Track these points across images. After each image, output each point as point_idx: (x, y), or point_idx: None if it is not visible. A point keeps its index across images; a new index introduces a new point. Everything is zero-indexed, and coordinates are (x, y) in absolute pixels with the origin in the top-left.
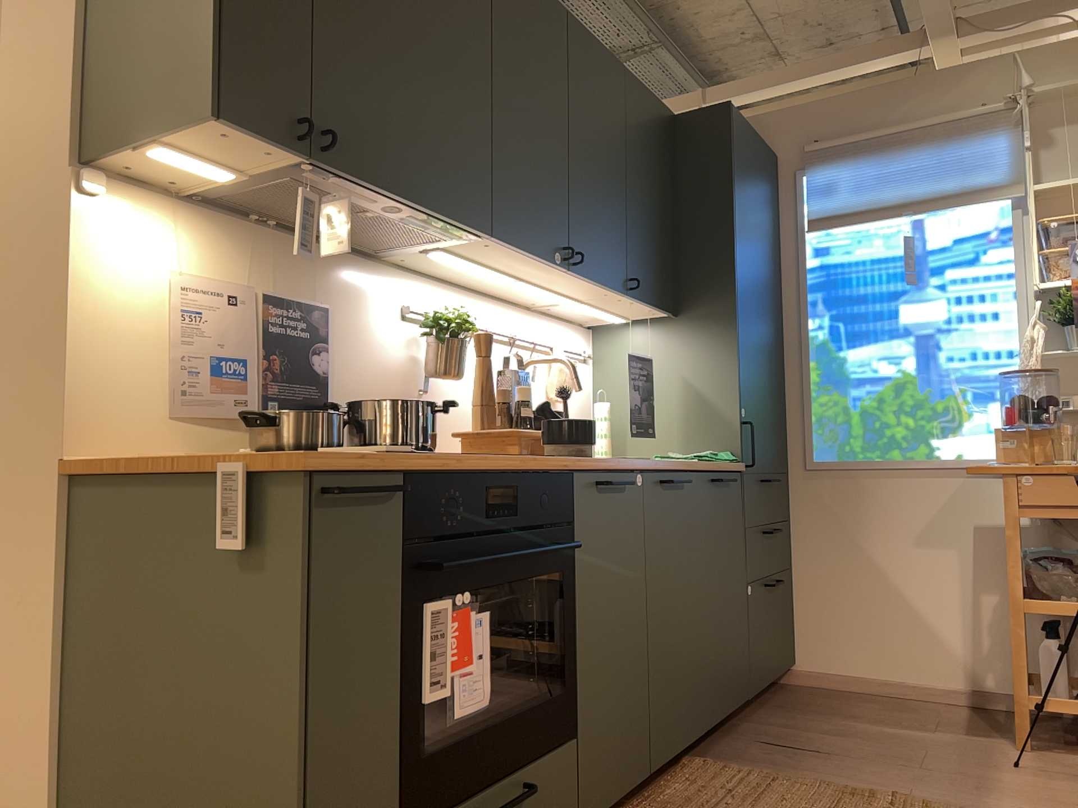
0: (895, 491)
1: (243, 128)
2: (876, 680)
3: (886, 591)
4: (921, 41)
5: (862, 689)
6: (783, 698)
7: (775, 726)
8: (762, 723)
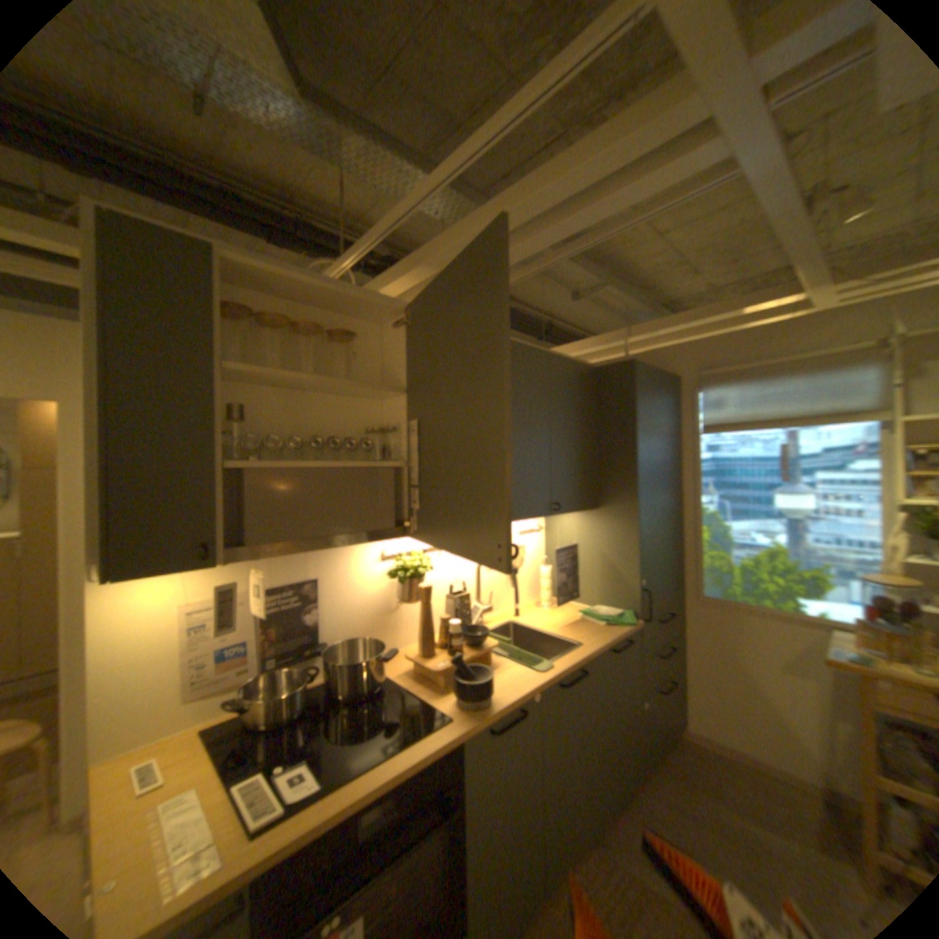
0: (767, 630)
1: (144, 573)
2: (748, 758)
3: (758, 699)
4: (803, 286)
5: (737, 761)
6: (675, 762)
7: (663, 806)
8: (654, 799)
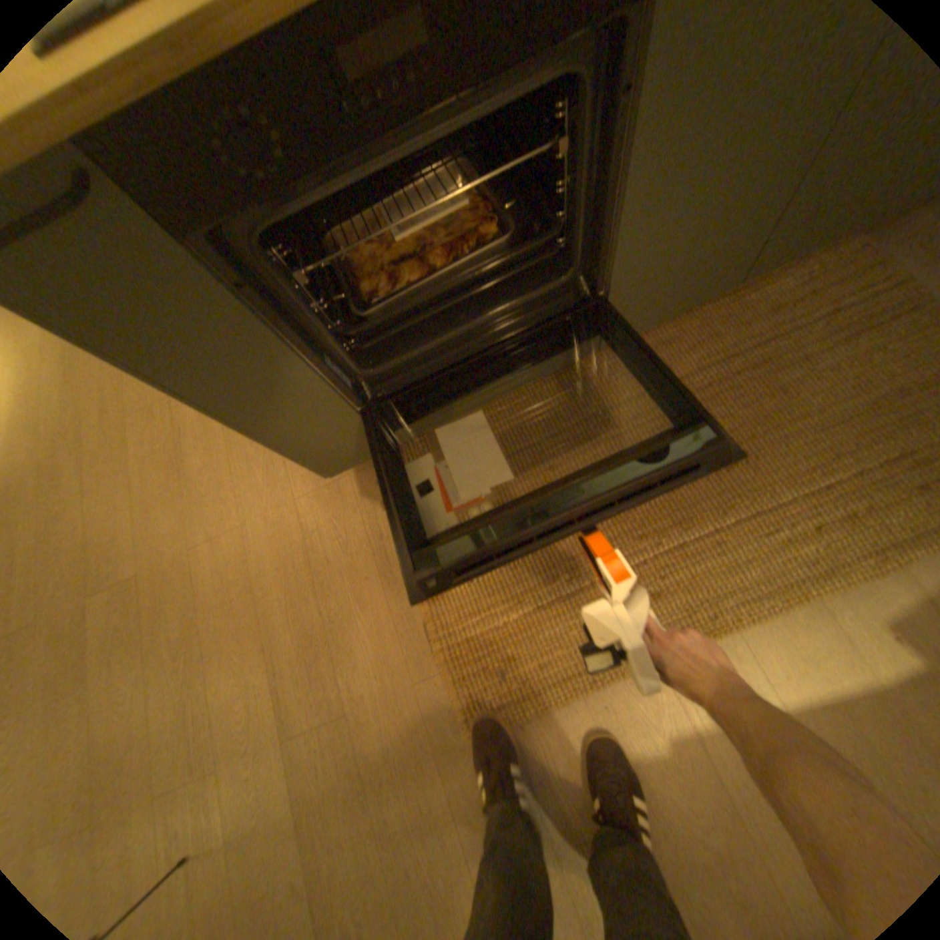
0: None
1: None
2: None
3: None
4: None
5: None
6: None
7: None
8: None
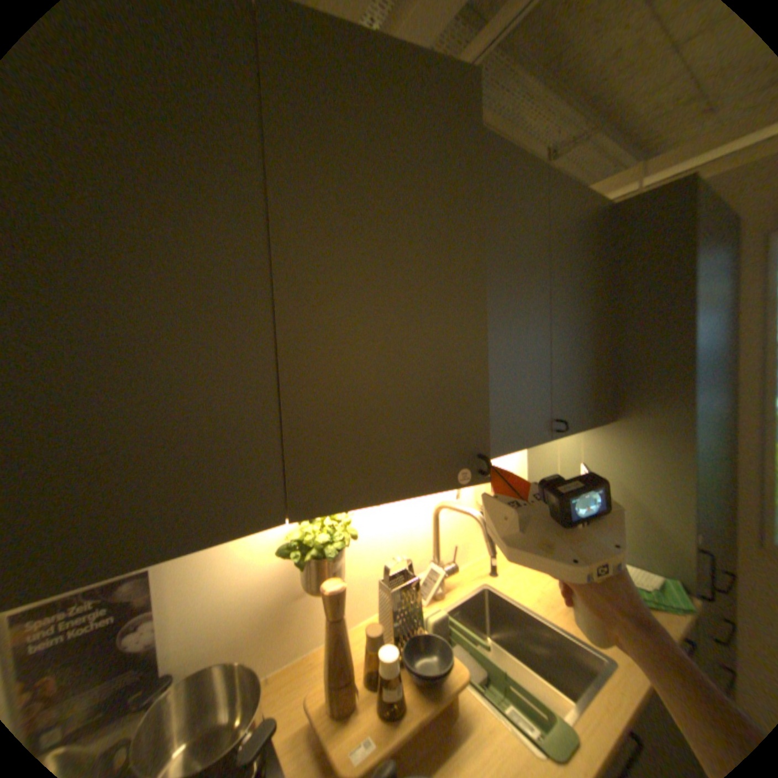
0: None
1: None
2: None
3: None
4: None
5: None
6: None
7: None
8: None
